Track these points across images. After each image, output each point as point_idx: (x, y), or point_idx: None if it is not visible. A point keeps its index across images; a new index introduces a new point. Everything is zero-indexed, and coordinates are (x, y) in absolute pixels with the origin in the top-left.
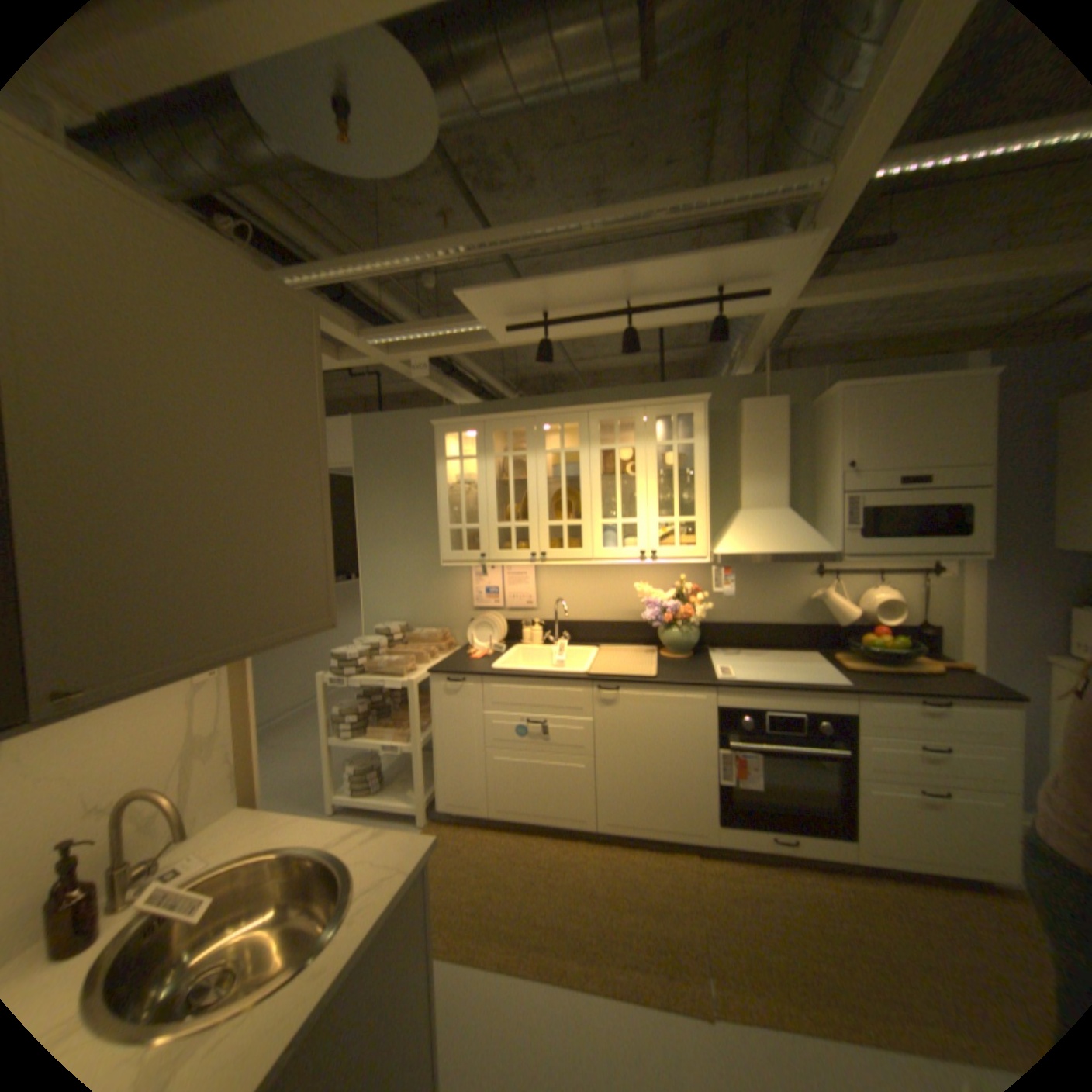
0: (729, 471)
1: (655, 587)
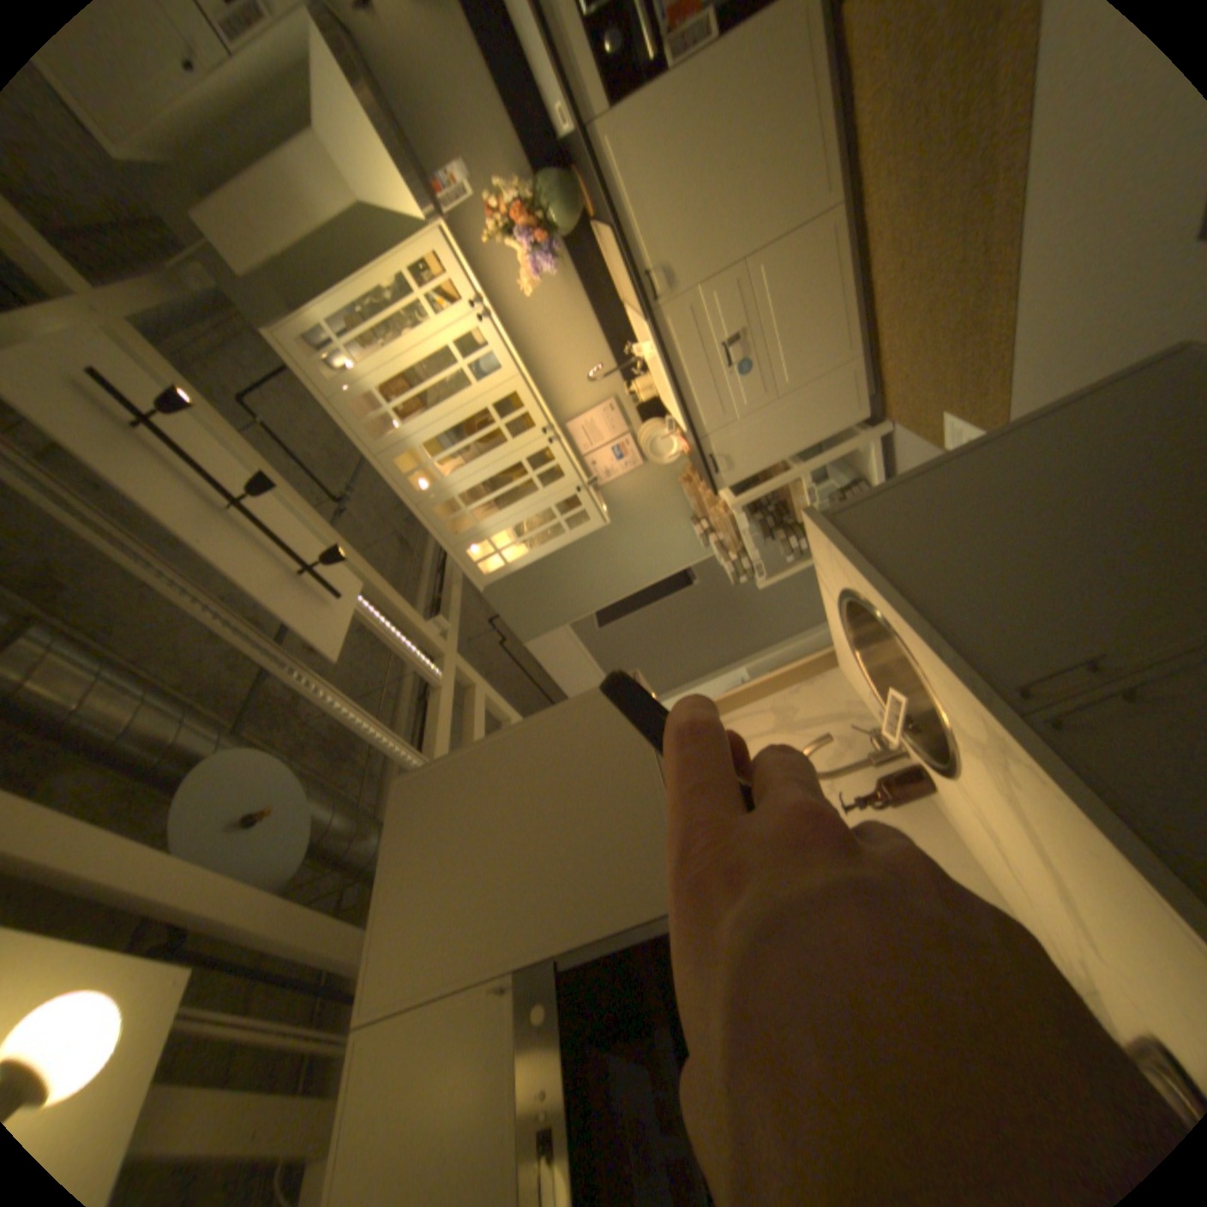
0: (332, 236)
1: (520, 259)
